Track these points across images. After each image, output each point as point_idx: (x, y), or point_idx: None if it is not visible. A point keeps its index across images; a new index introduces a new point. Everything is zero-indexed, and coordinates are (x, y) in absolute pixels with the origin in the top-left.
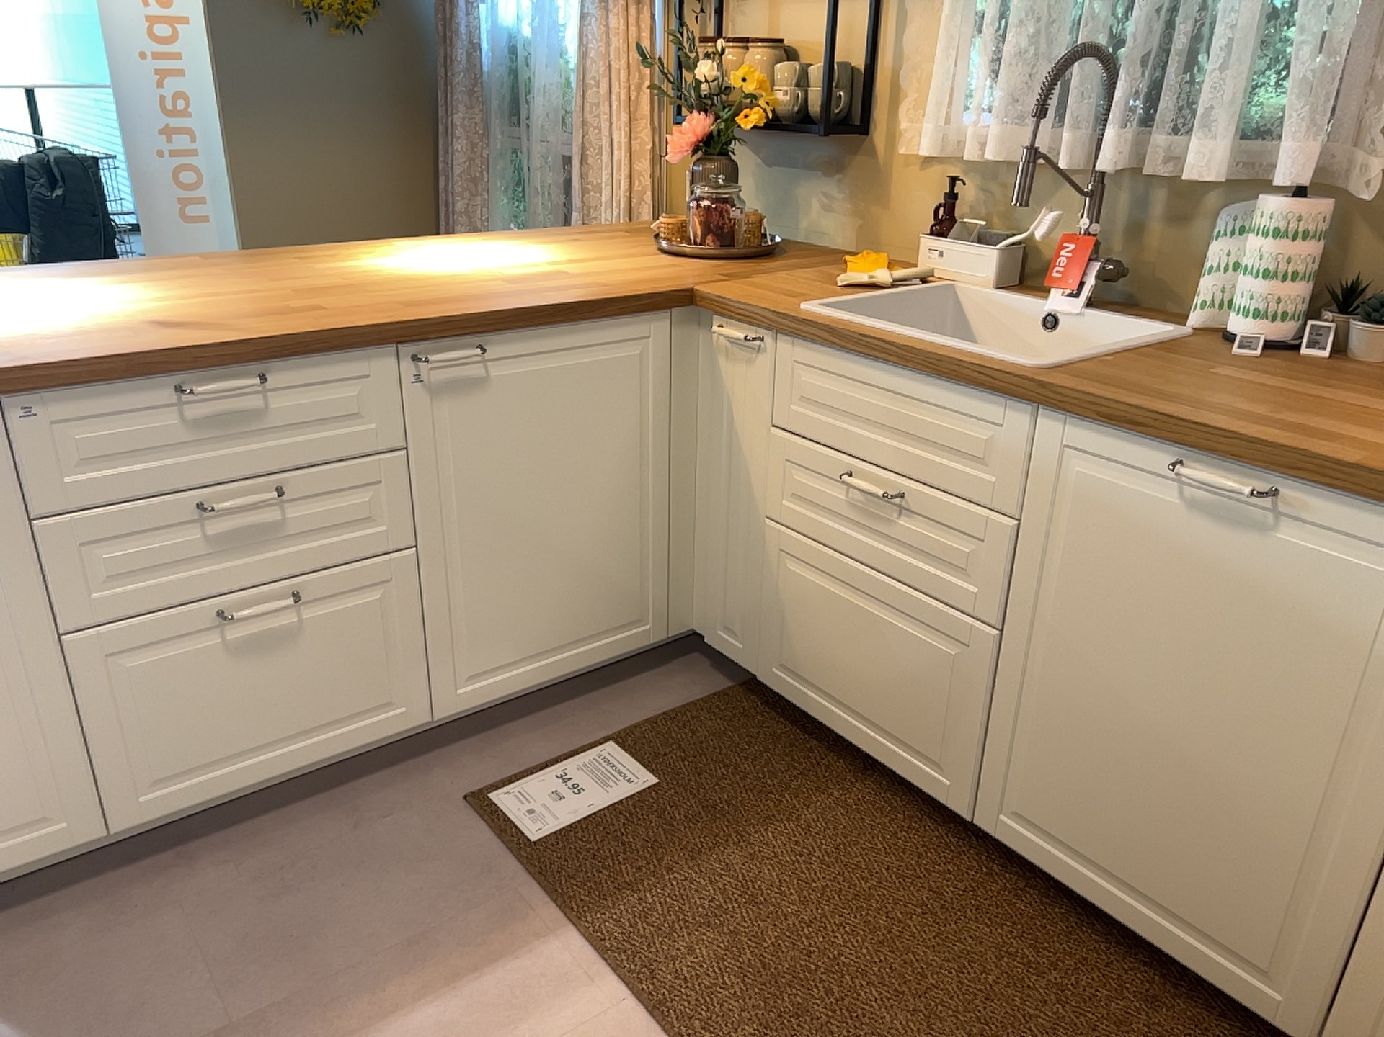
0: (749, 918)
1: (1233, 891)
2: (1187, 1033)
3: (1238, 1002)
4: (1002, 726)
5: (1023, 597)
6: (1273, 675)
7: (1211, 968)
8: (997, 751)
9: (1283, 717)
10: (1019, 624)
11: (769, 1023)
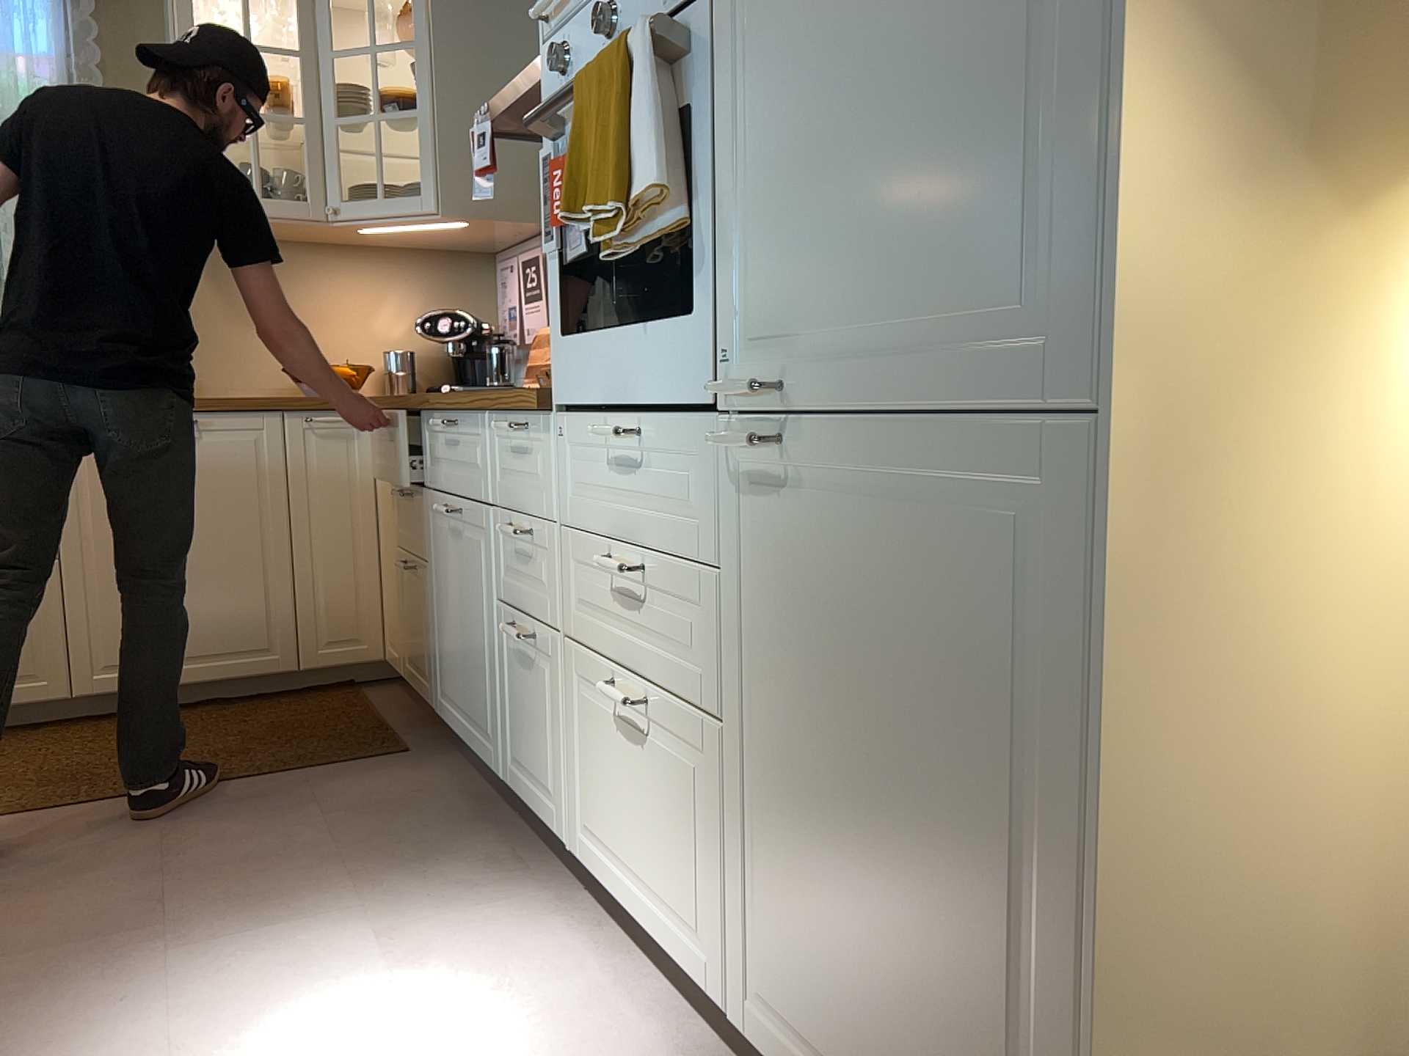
0: (2, 785)
1: (239, 619)
2: (246, 708)
3: (260, 674)
4: (77, 618)
5: (69, 530)
6: (221, 503)
7: (243, 668)
8: (78, 636)
9: (232, 520)
10: (71, 548)
11: (86, 786)
